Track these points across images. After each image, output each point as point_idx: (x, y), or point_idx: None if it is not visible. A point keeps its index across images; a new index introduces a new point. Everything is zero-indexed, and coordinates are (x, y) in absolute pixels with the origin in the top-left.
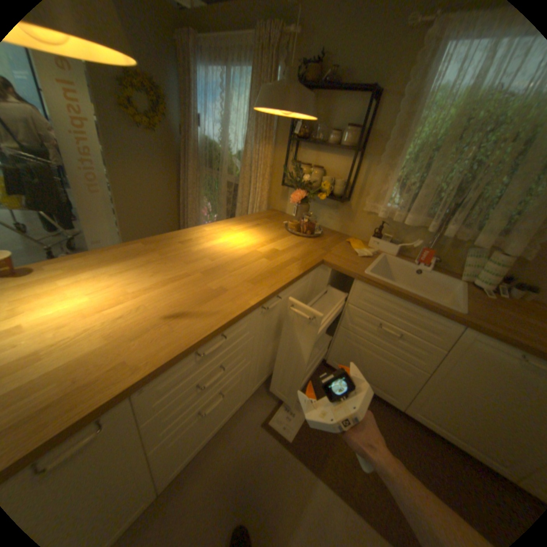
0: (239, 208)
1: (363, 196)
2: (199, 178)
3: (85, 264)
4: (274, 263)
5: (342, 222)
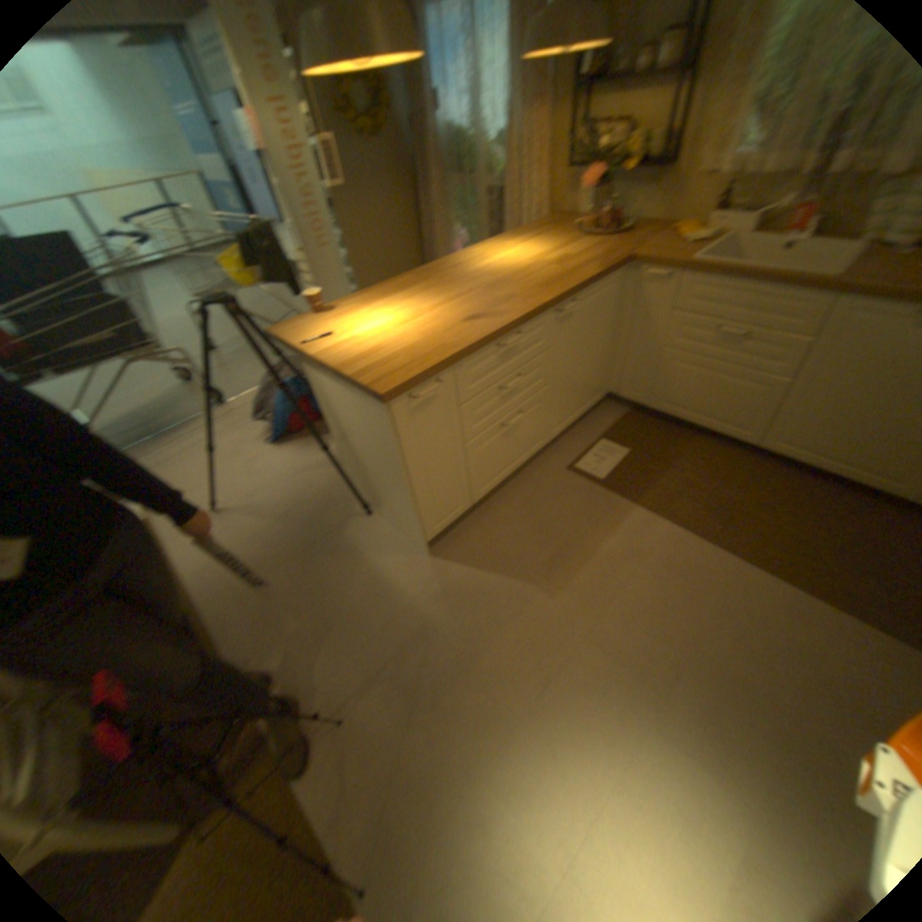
0: (511, 221)
1: (700, 146)
2: (448, 192)
3: (374, 296)
4: (568, 266)
5: (669, 201)
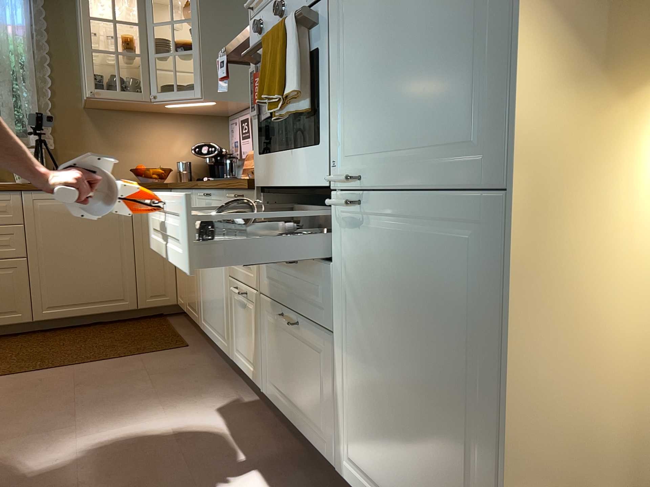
0: None
1: None
2: None
3: None
4: None
5: None
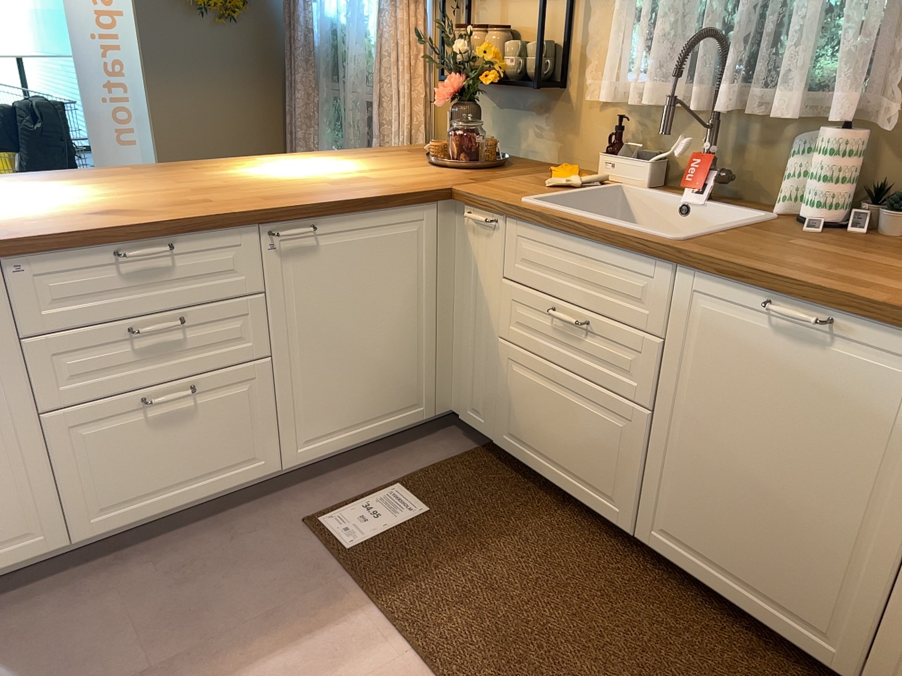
0: (376, 147)
1: (585, 72)
2: (319, 105)
3: (34, 179)
4: (339, 187)
5: (559, 140)
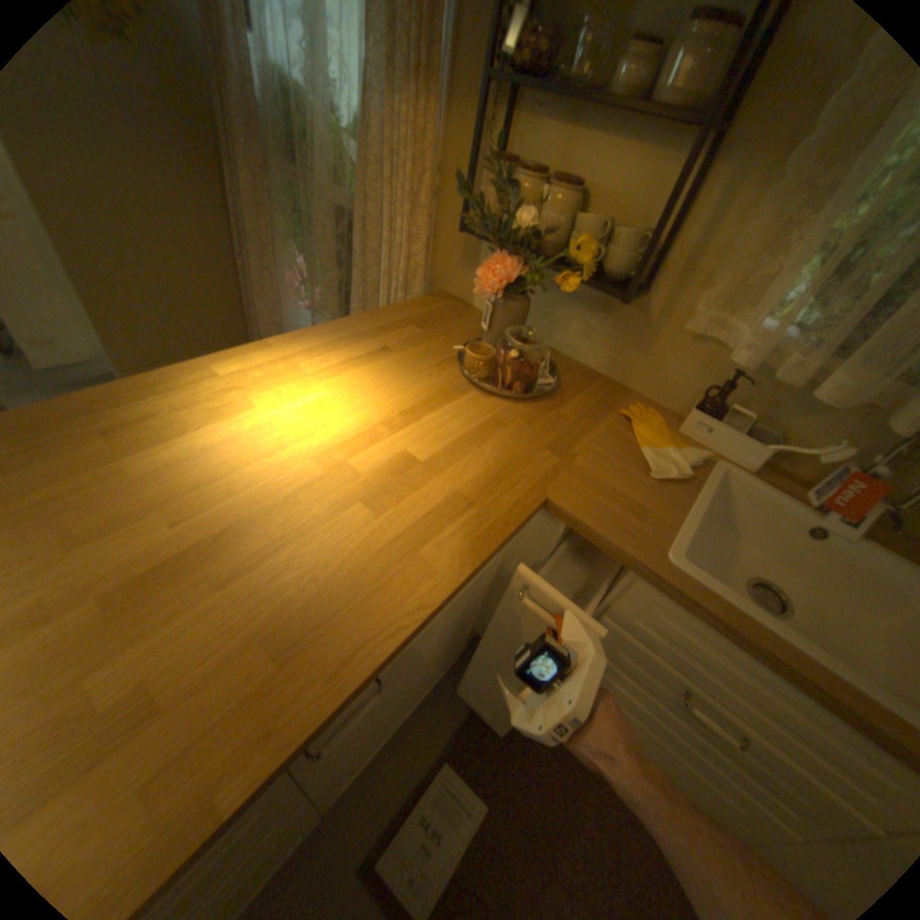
0: (359, 282)
1: (693, 283)
2: (269, 190)
3: None
4: (388, 525)
5: (618, 351)
